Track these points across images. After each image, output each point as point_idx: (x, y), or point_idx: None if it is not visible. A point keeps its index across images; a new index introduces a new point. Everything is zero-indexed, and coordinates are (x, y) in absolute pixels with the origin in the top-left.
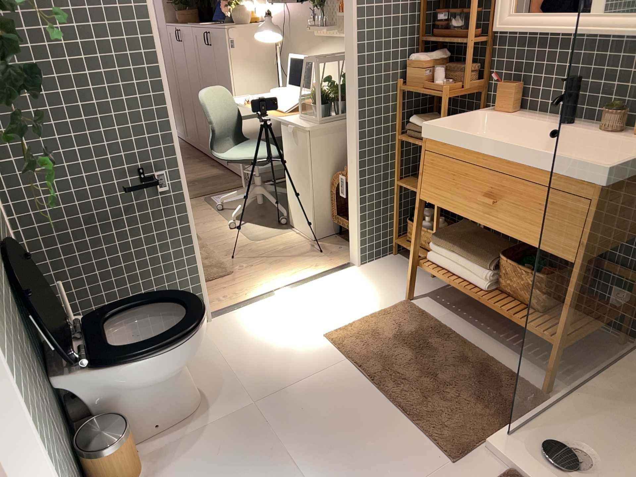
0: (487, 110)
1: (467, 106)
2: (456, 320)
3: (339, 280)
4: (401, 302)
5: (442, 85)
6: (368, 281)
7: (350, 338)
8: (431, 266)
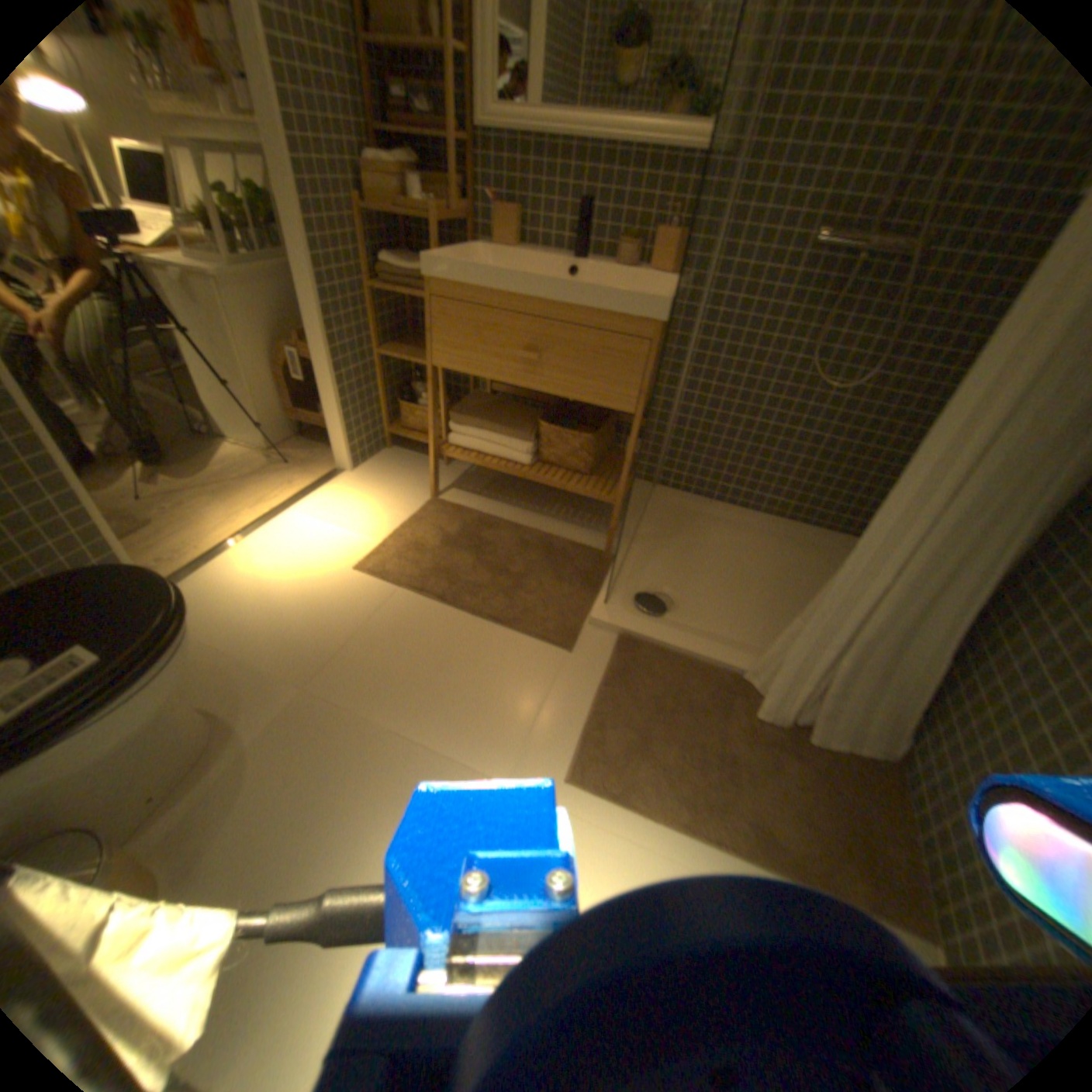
0: (482, 241)
1: (455, 235)
2: (495, 505)
3: (333, 491)
4: (426, 500)
5: (427, 197)
6: (373, 485)
7: (386, 558)
8: (449, 451)
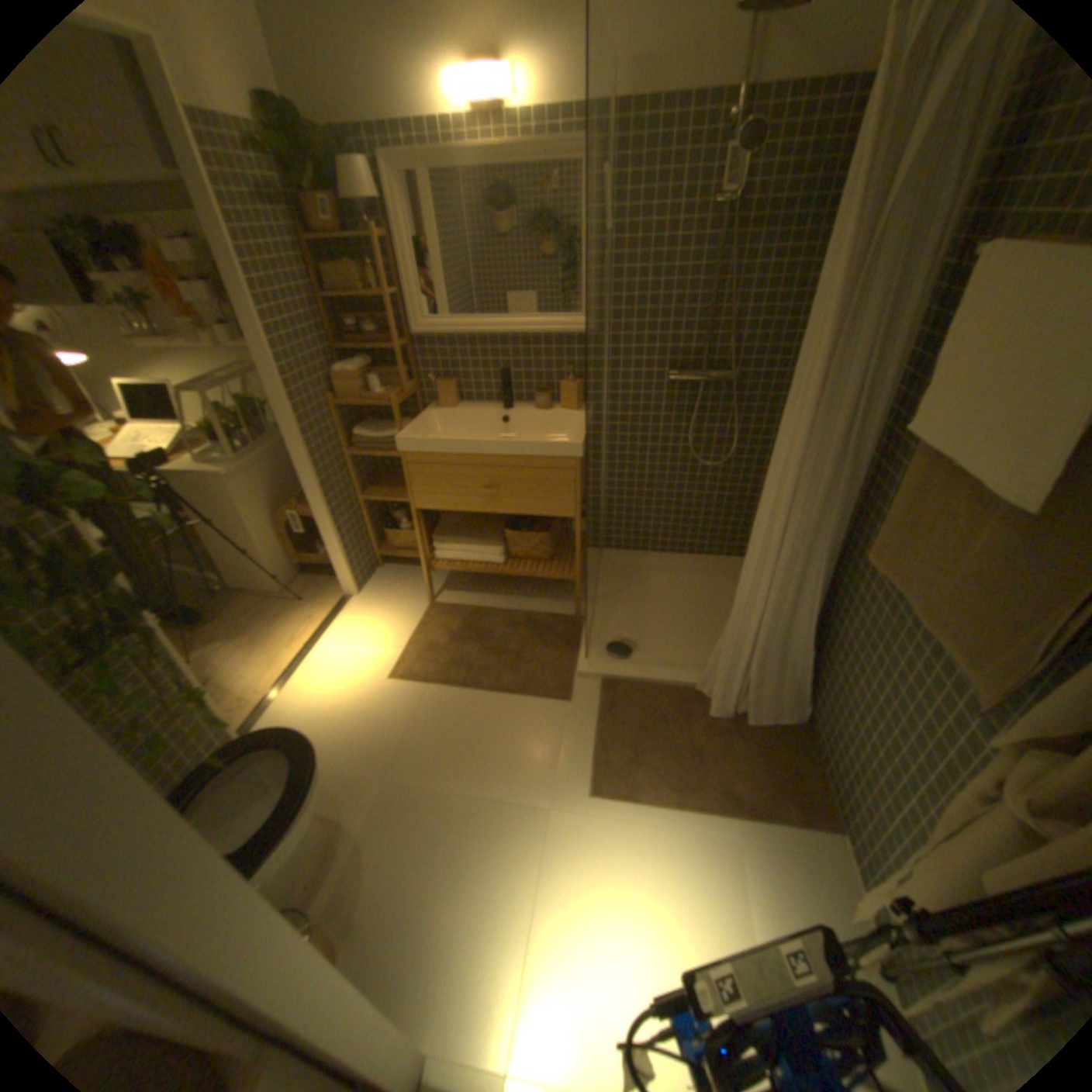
0: (430, 407)
1: (409, 406)
2: (483, 597)
3: (350, 618)
4: (427, 607)
5: (388, 394)
6: (379, 604)
7: (413, 663)
8: (436, 563)
